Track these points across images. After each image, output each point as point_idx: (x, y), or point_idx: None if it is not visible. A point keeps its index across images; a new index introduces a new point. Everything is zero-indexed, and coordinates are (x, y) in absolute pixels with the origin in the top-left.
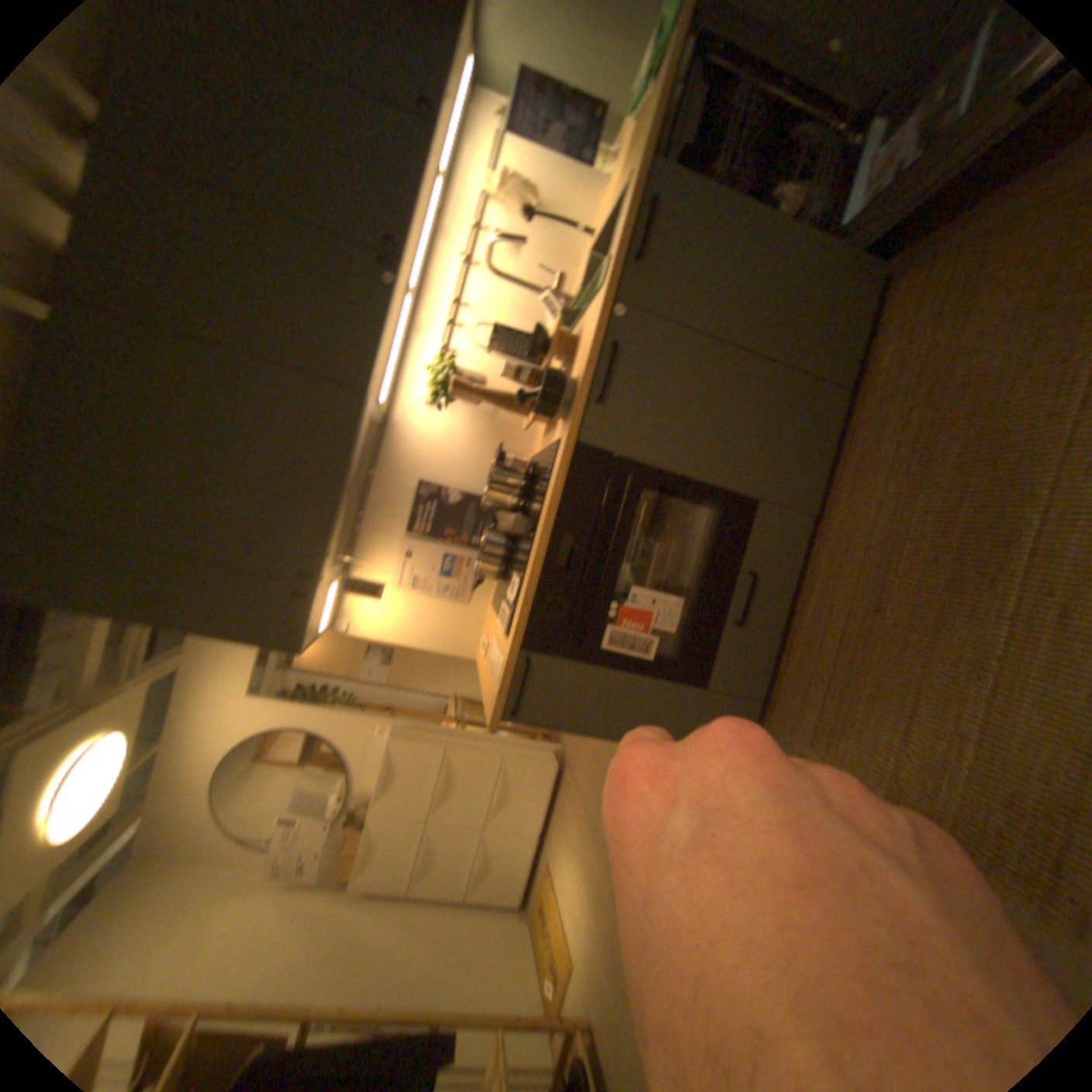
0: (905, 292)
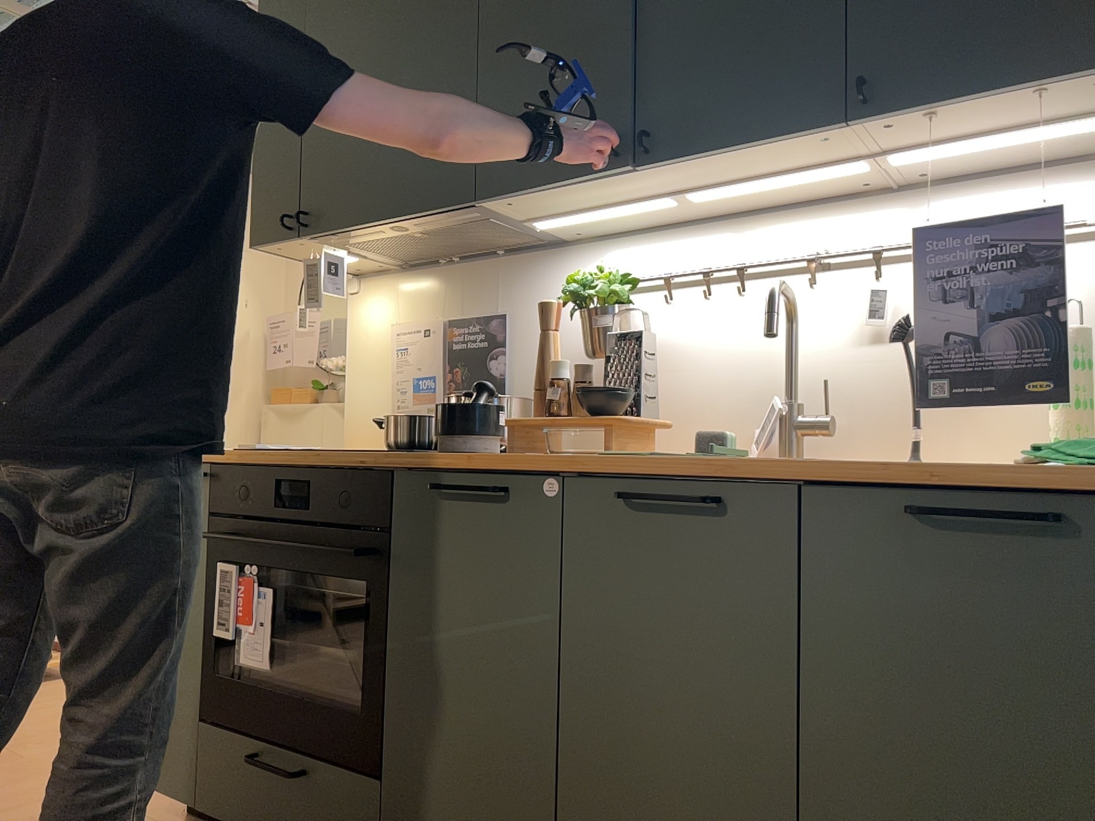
0: None
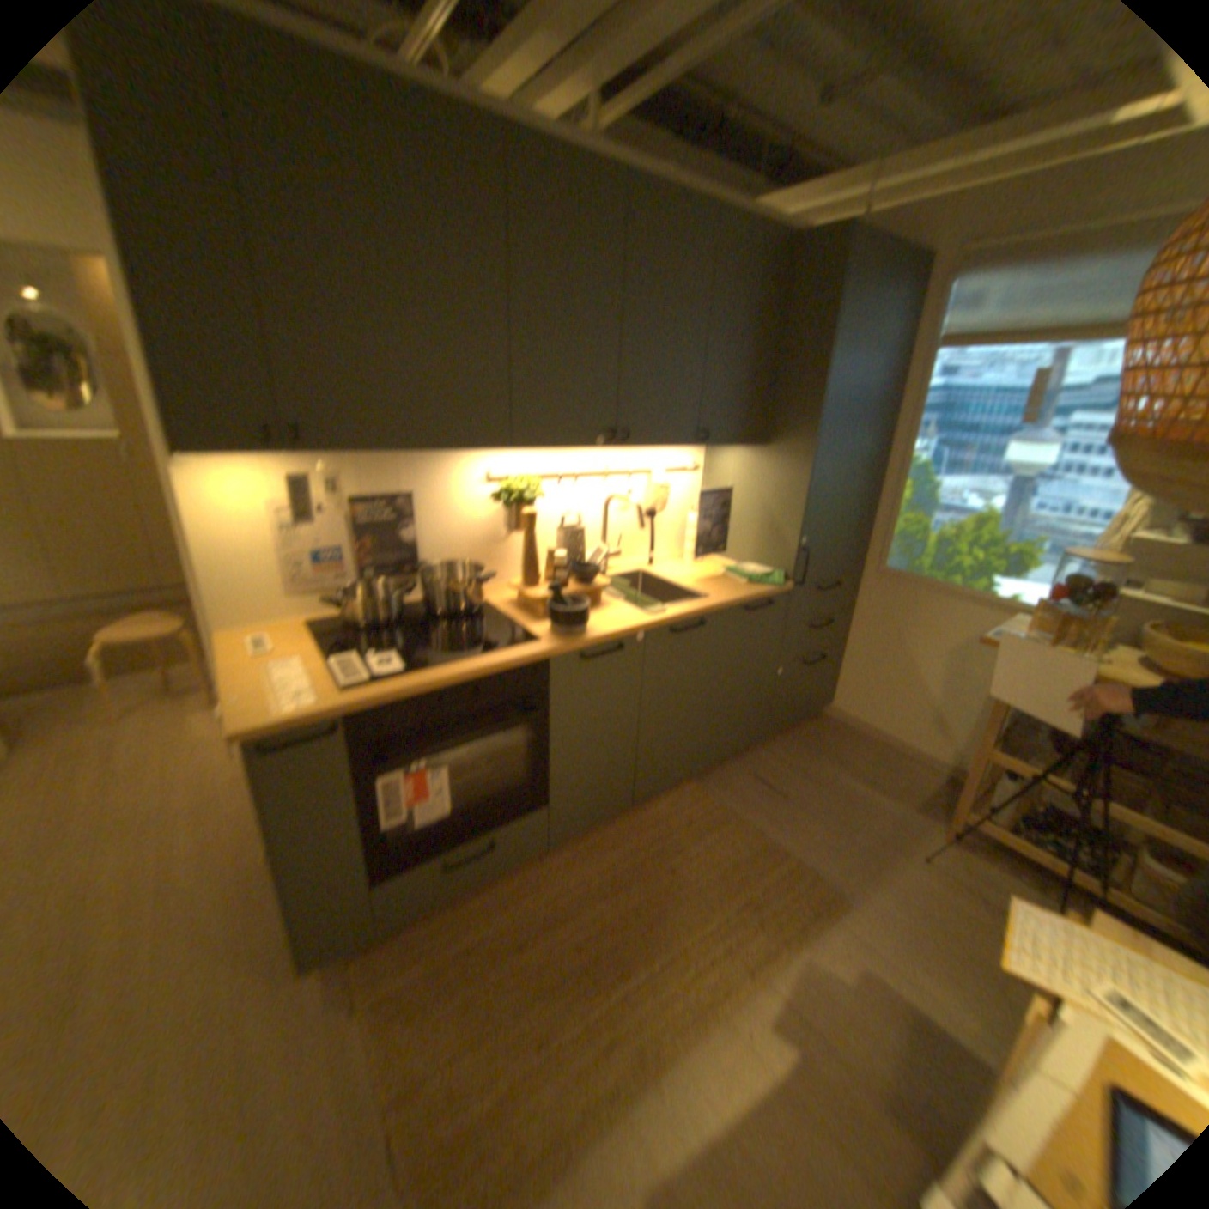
0: (688, 795)
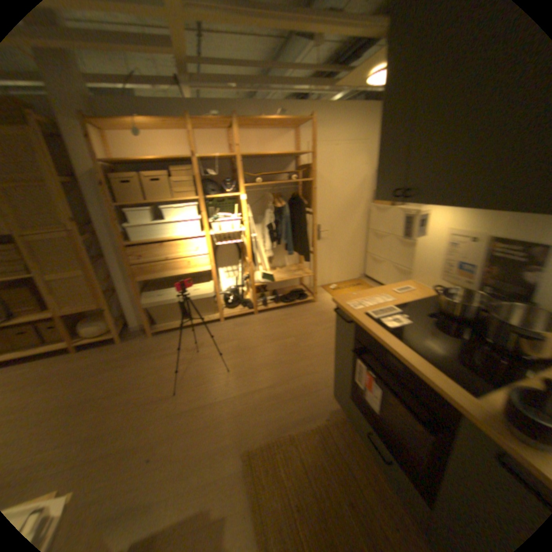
0: None
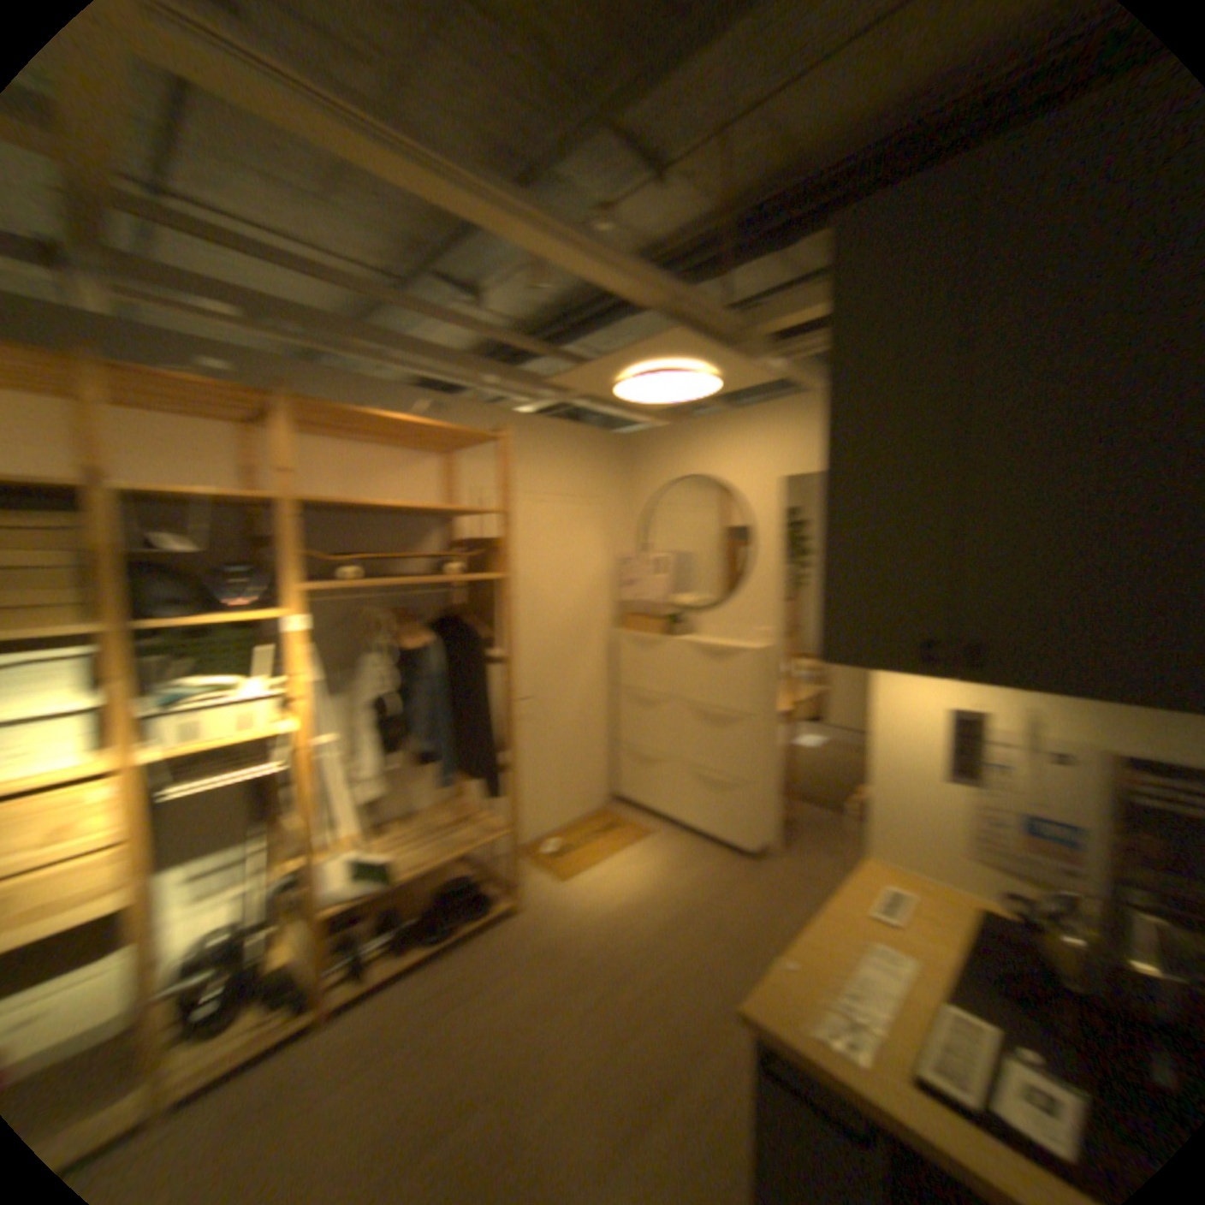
0: None
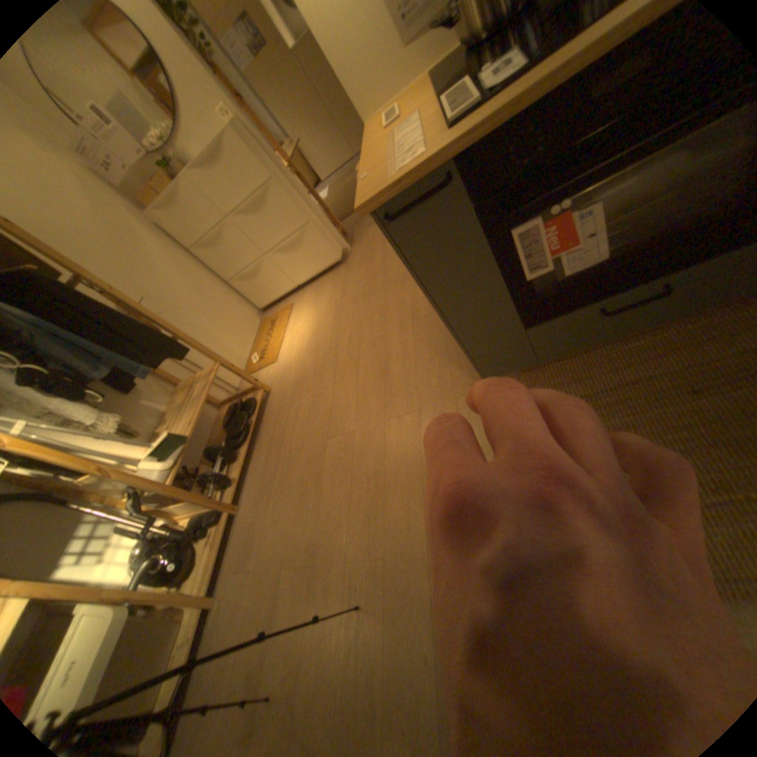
0: None
